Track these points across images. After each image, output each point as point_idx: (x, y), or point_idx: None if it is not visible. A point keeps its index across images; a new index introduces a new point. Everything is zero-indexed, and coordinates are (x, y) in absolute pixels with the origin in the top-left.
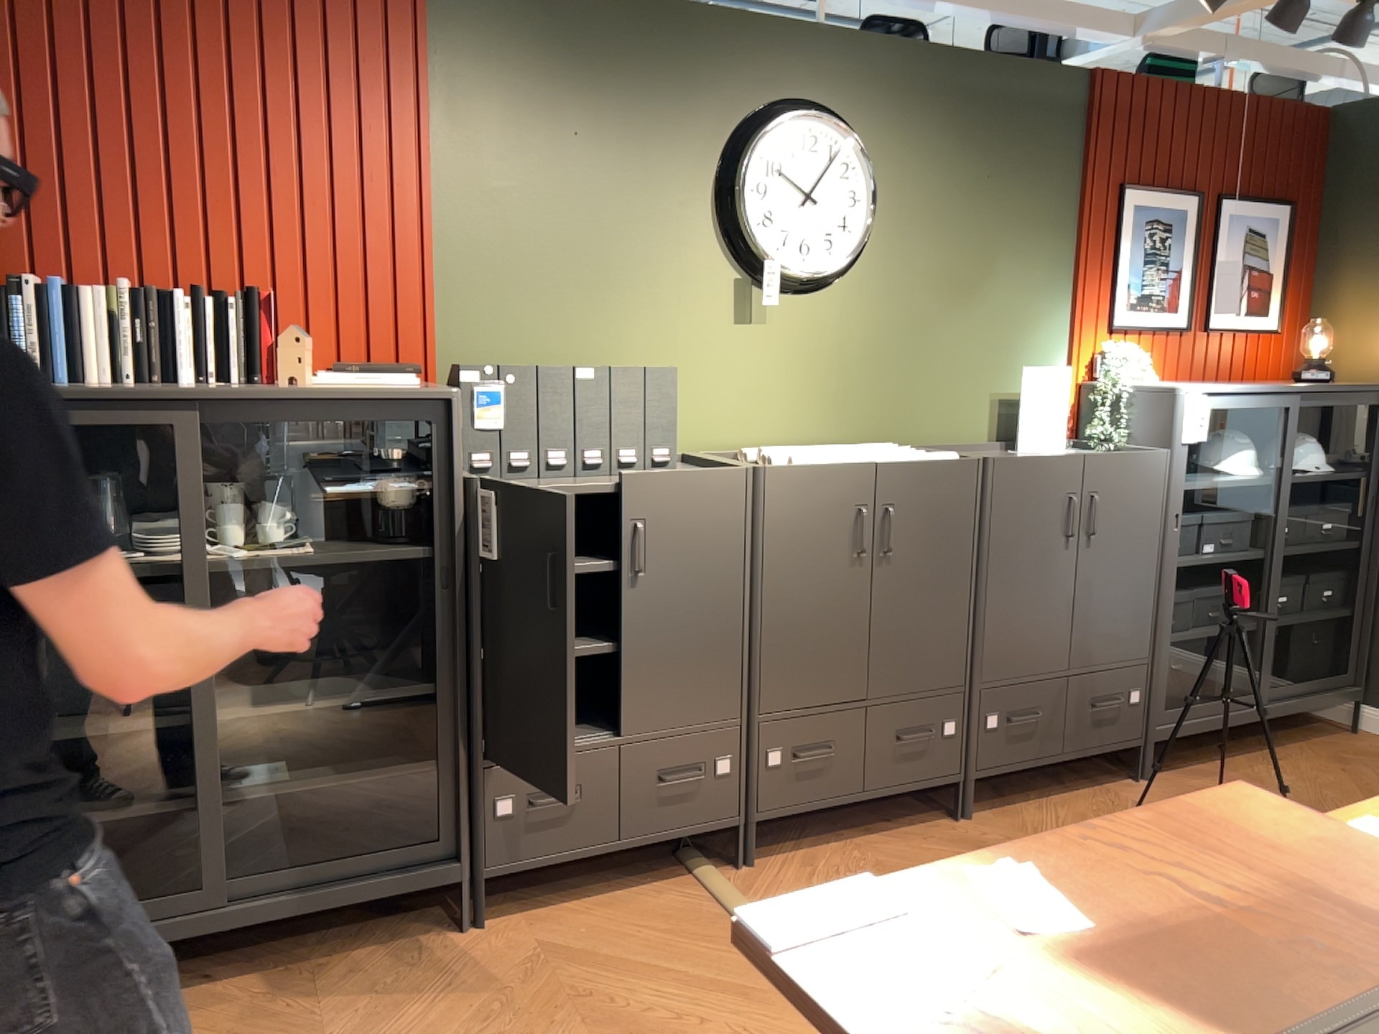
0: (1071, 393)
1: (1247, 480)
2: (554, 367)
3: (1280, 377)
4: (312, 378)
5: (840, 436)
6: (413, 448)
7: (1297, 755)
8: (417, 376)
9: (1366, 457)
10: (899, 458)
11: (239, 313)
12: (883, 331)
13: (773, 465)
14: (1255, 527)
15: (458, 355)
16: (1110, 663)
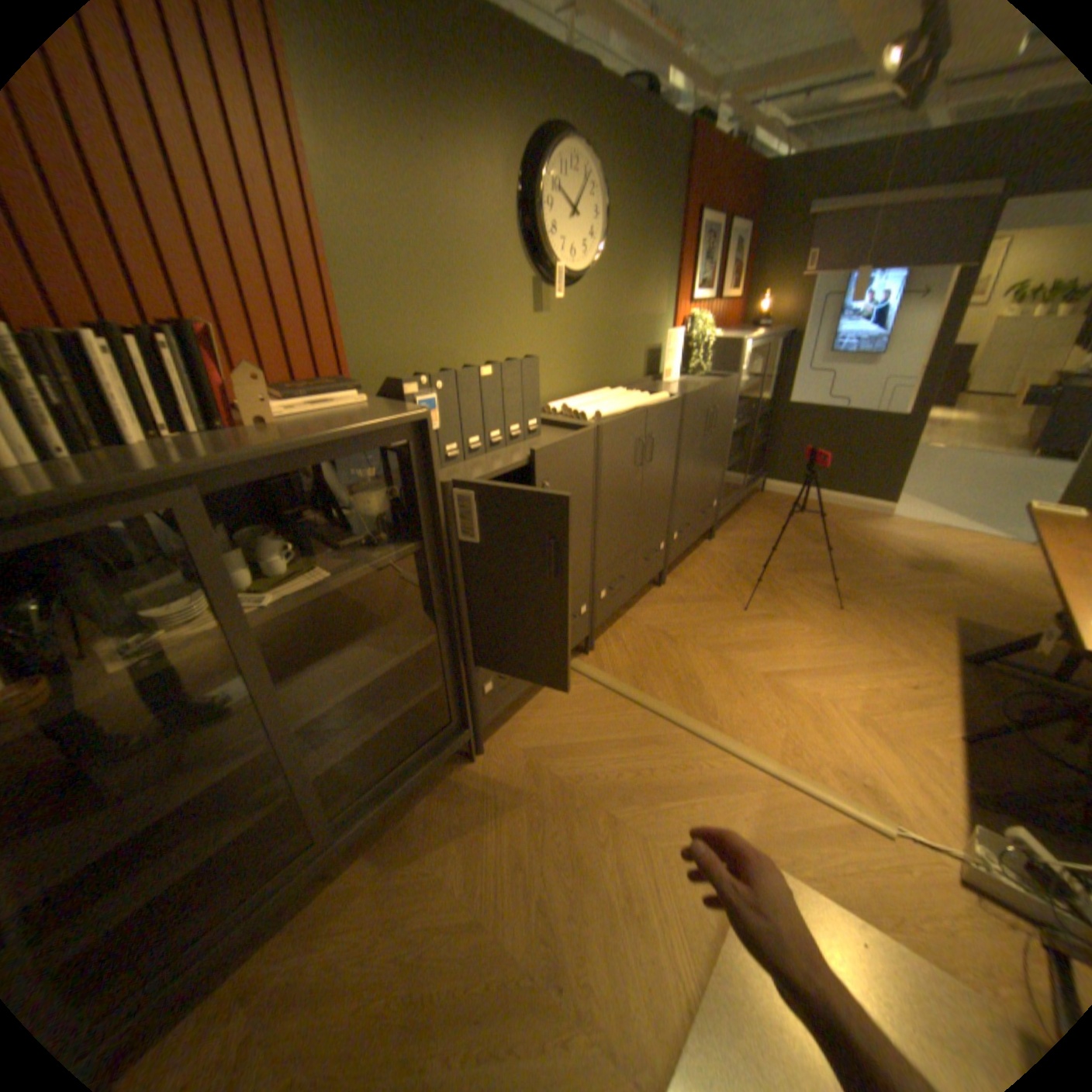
0: (682, 344)
1: (745, 383)
2: (467, 370)
3: (739, 323)
4: (274, 413)
5: (585, 386)
6: (392, 464)
7: (752, 510)
8: (354, 391)
9: (777, 364)
10: (646, 402)
11: (173, 352)
12: (603, 313)
13: (604, 422)
14: (744, 407)
15: (362, 362)
16: (710, 491)
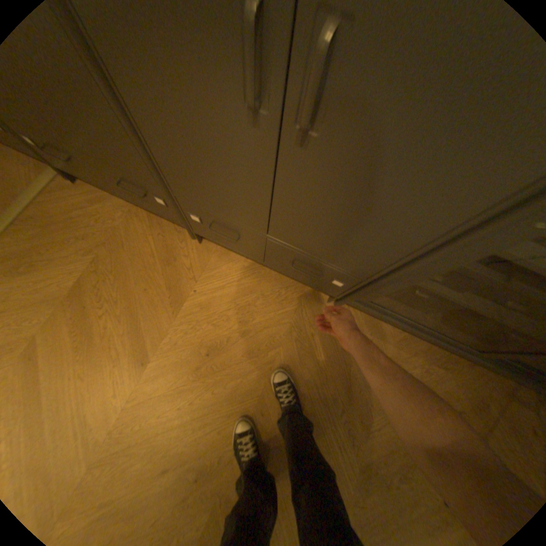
0: None
1: None
2: None
3: None
4: None
5: None
6: None
7: (463, 376)
8: None
9: None
10: None
11: None
12: None
13: None
14: None
15: None
16: (314, 256)
